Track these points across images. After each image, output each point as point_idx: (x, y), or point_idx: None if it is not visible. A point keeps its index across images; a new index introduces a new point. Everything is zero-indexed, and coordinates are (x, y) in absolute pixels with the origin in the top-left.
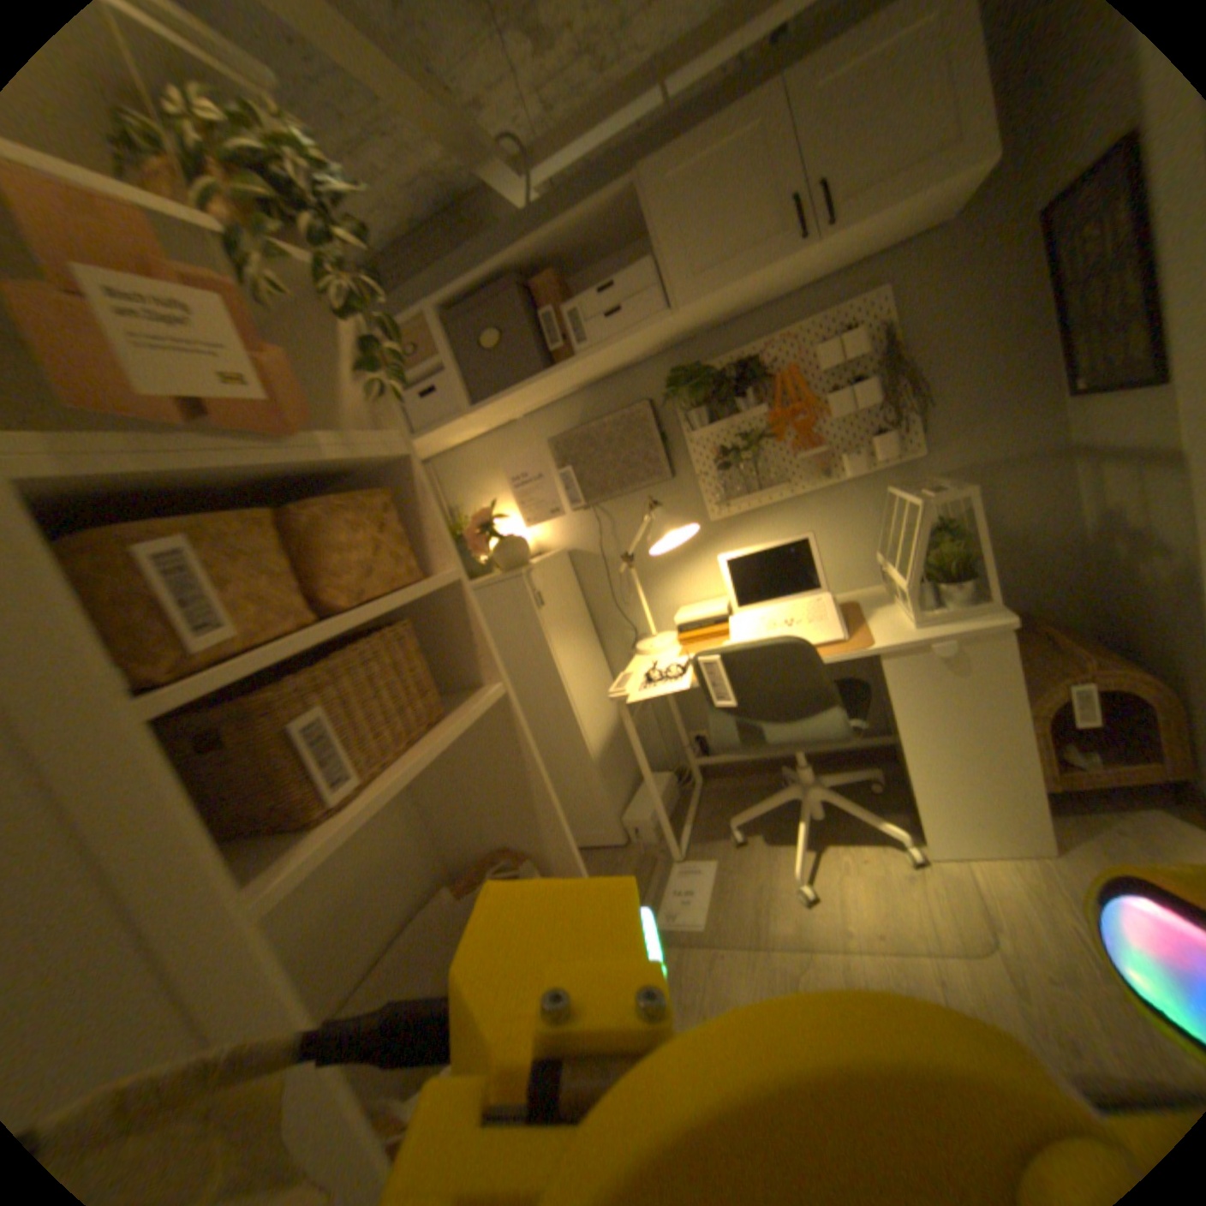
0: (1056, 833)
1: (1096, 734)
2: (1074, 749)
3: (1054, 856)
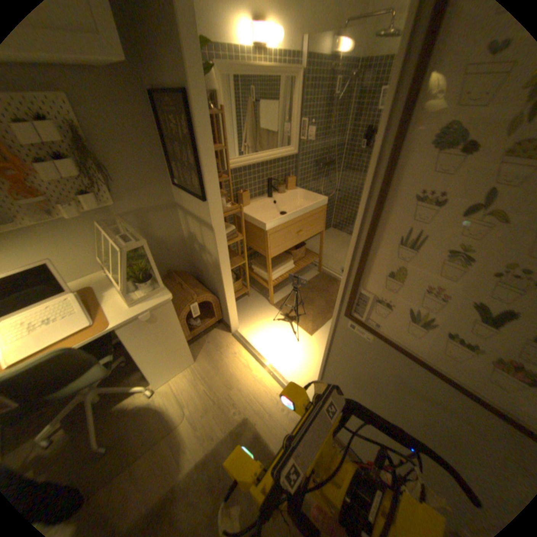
0: (195, 355)
1: (199, 311)
2: (194, 320)
3: (196, 365)
